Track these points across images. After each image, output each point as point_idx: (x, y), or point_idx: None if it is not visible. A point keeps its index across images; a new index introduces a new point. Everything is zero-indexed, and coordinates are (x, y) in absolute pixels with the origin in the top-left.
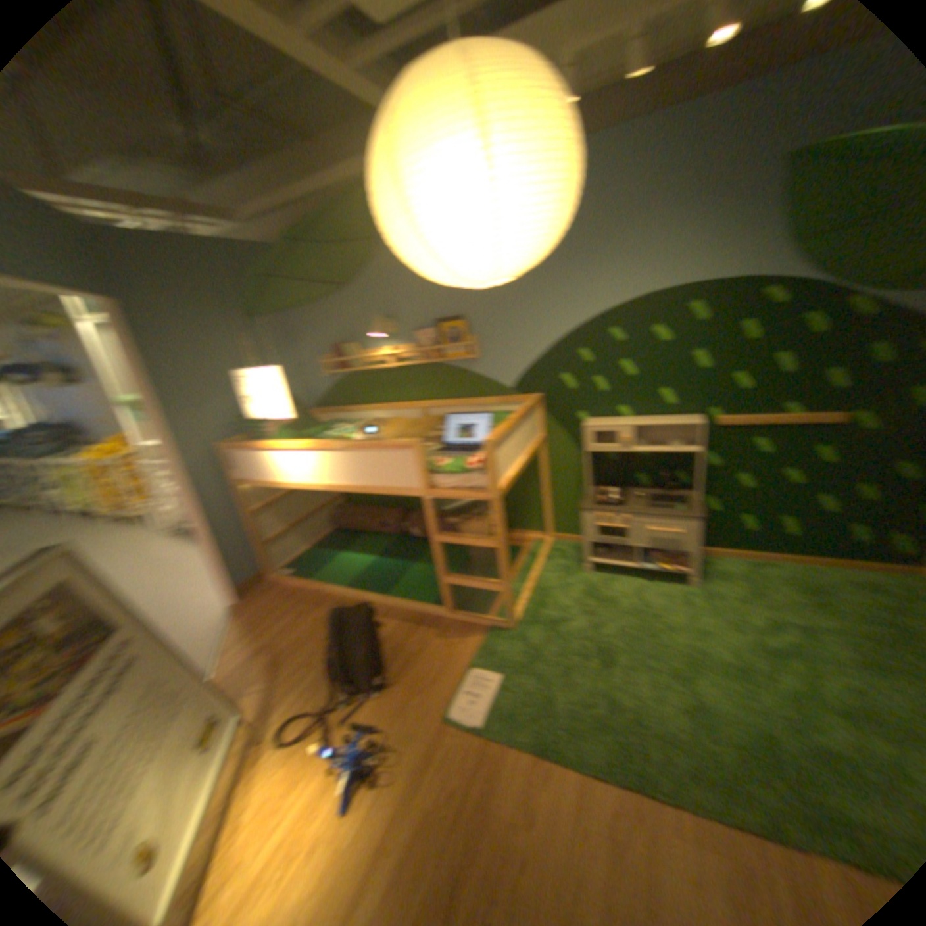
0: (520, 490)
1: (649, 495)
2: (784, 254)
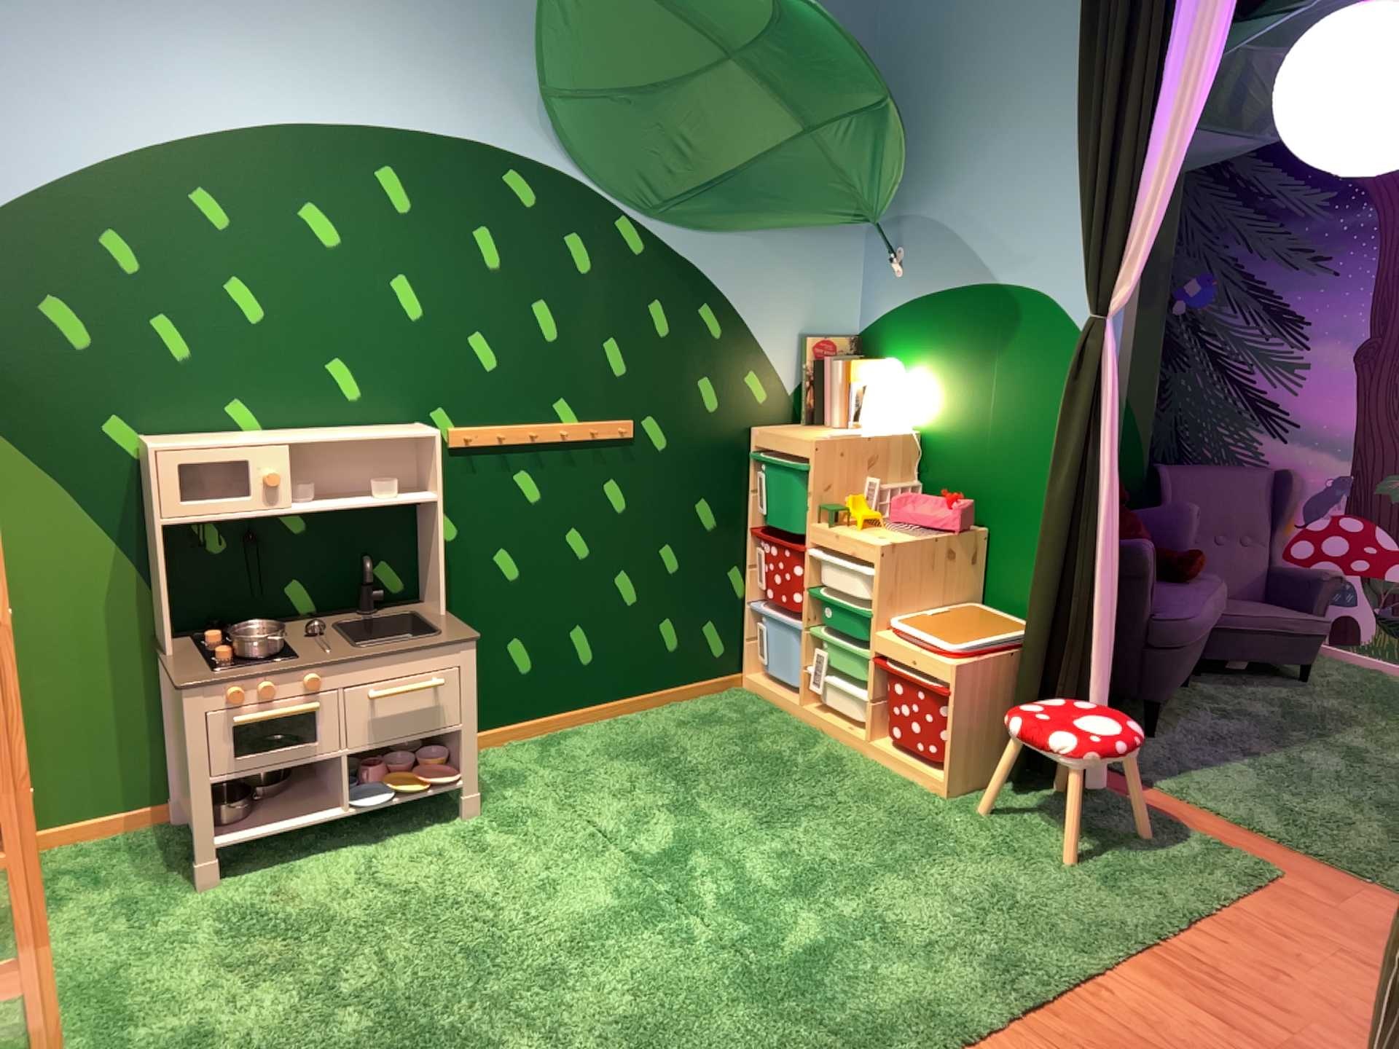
0: None
1: (340, 625)
2: (530, 119)
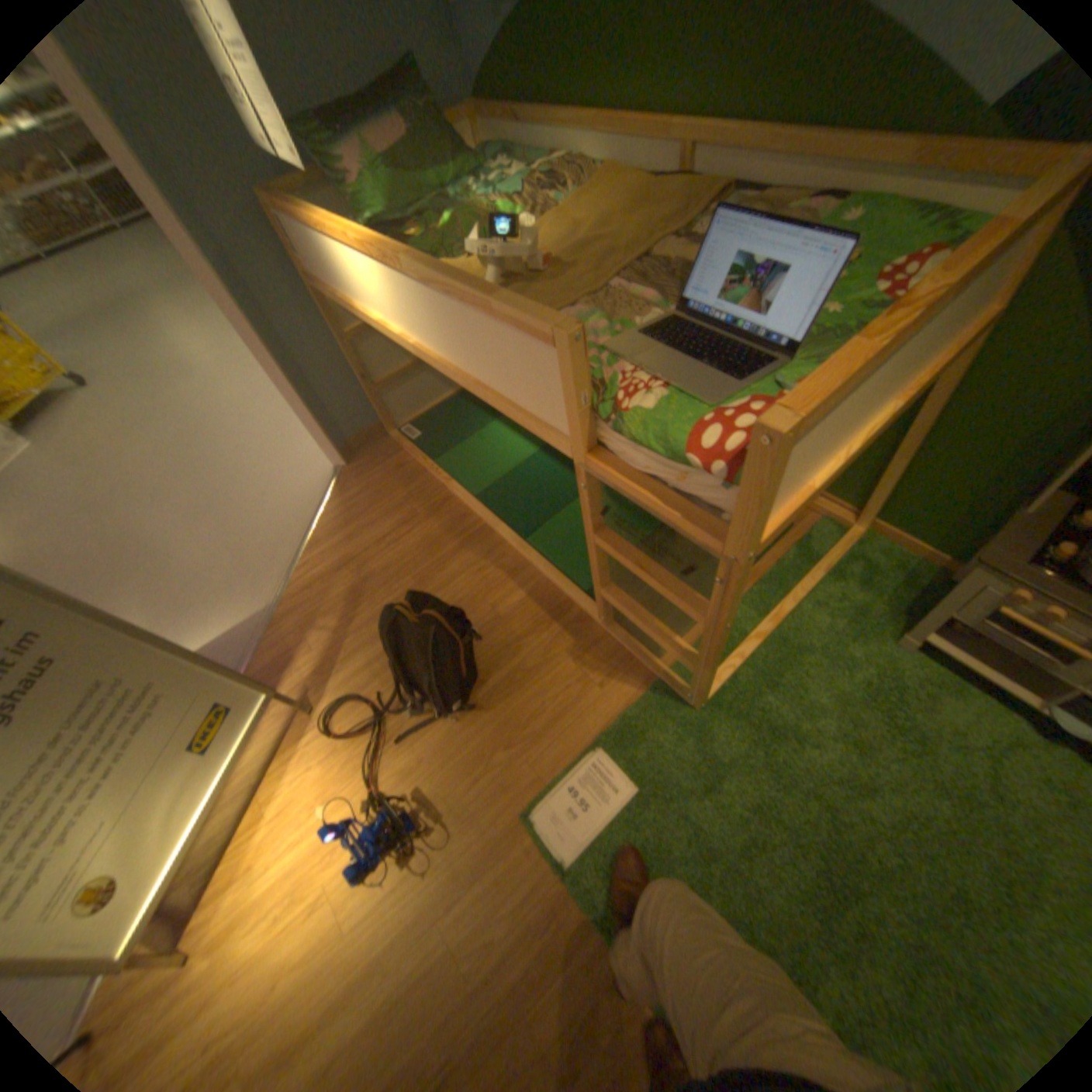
0: None
1: None
2: None
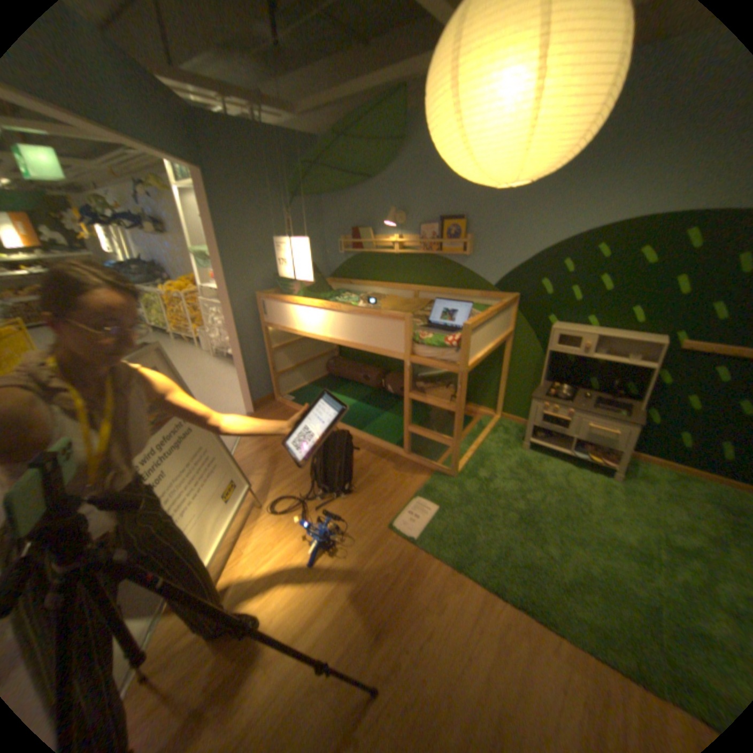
0: (484, 373)
1: (598, 398)
2: None
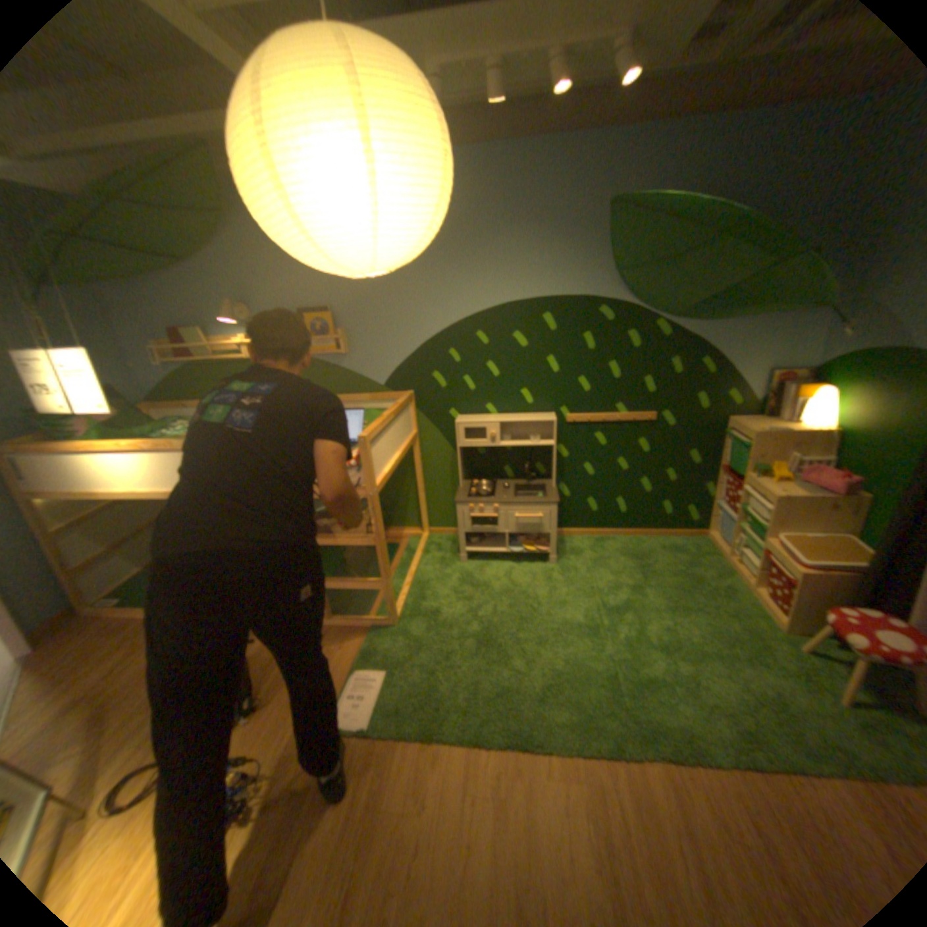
0: (399, 488)
1: (516, 486)
2: (613, 281)
